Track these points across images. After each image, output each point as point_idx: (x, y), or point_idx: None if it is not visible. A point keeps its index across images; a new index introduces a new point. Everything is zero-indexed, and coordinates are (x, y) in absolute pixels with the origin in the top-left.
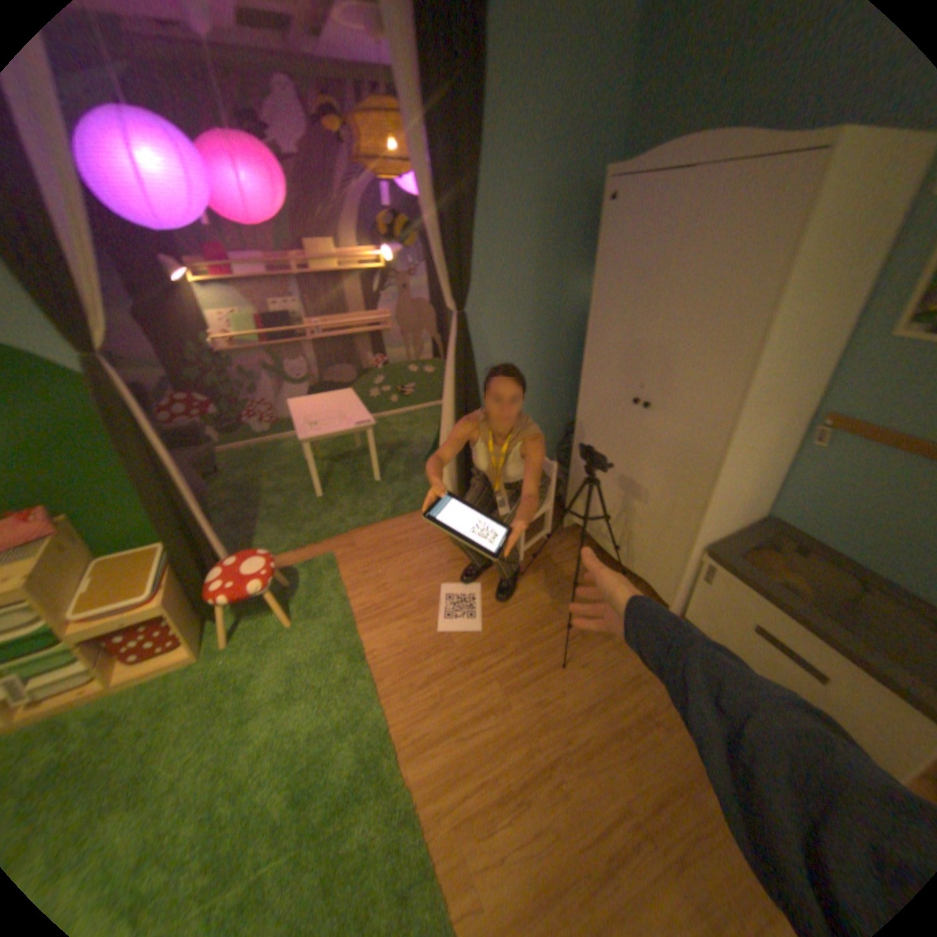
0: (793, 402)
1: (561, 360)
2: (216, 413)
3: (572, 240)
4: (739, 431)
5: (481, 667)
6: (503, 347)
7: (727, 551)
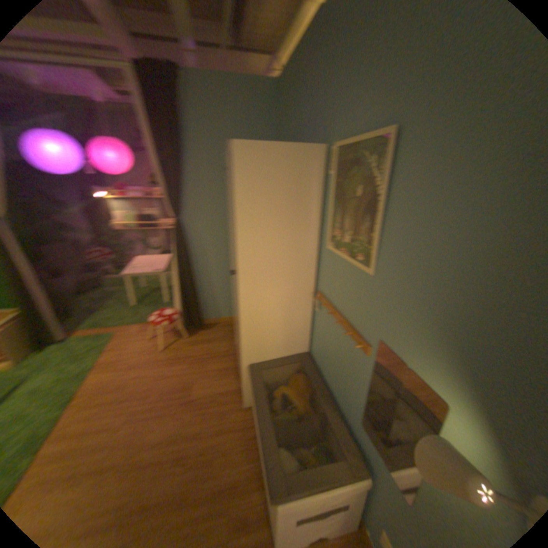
0: (286, 280)
1: None
2: (111, 259)
3: None
4: (241, 291)
5: (125, 408)
6: (210, 239)
7: (261, 366)
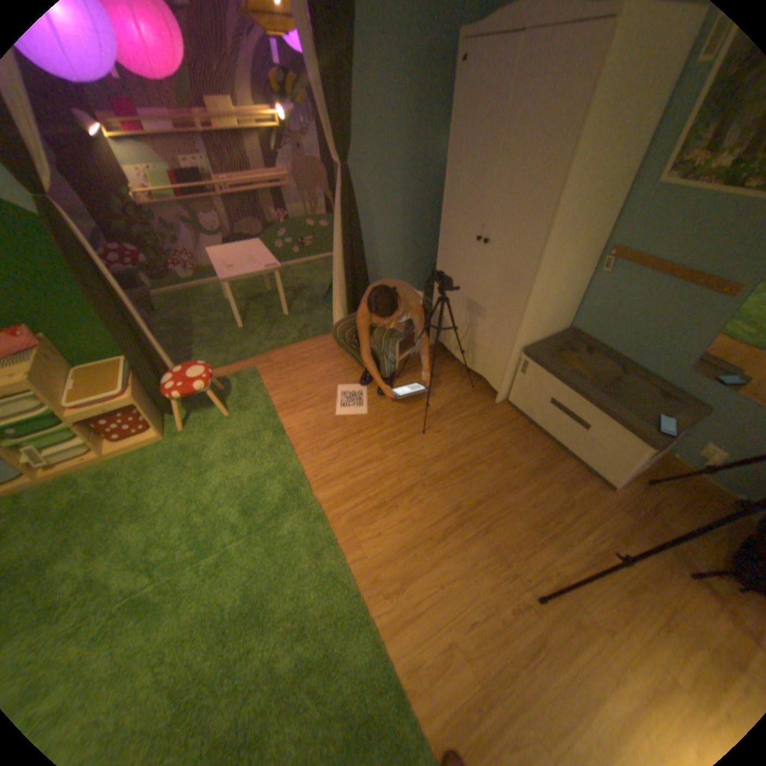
0: (587, 236)
1: (428, 211)
2: (146, 261)
3: (436, 100)
4: (545, 257)
5: (366, 435)
6: (380, 198)
7: (536, 350)
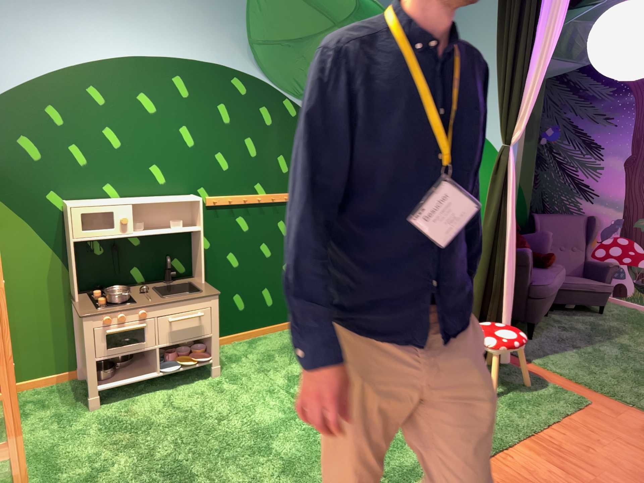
0: None
1: None
2: None
3: None
4: None
5: None
6: None
7: None
